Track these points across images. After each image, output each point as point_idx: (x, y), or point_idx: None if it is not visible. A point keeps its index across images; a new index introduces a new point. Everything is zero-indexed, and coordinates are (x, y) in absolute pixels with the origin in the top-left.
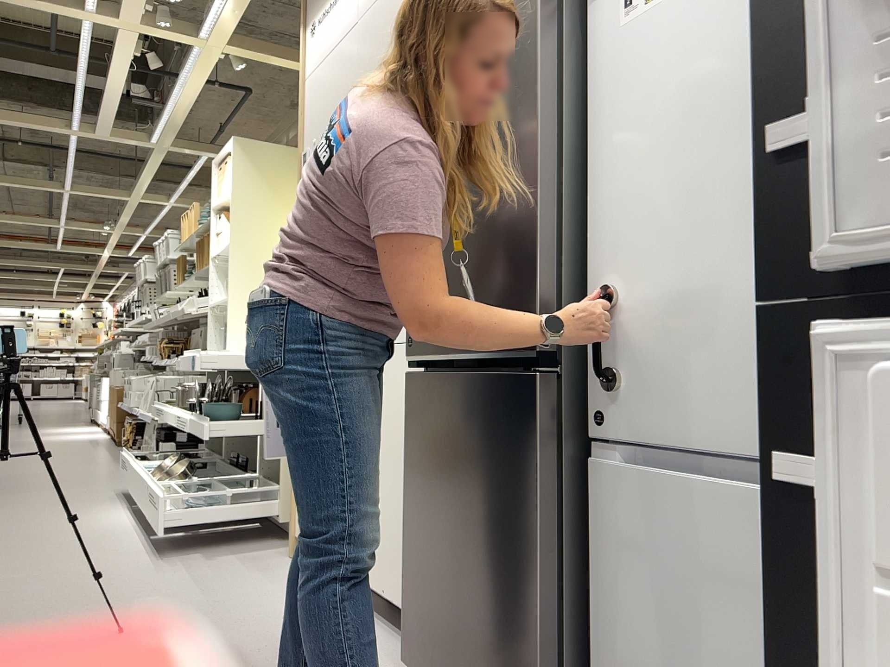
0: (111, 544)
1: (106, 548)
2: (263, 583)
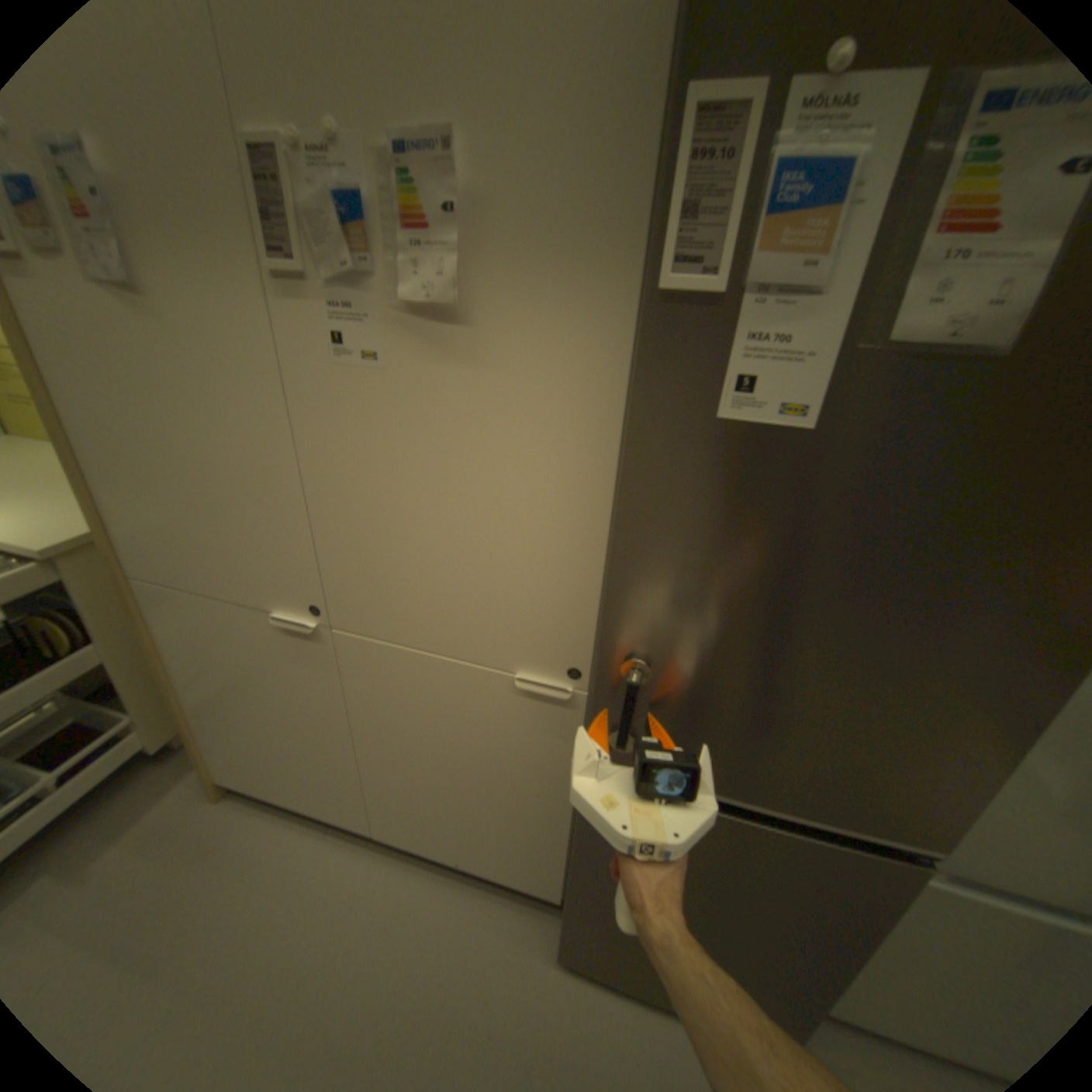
0: None
1: None
2: (229, 887)
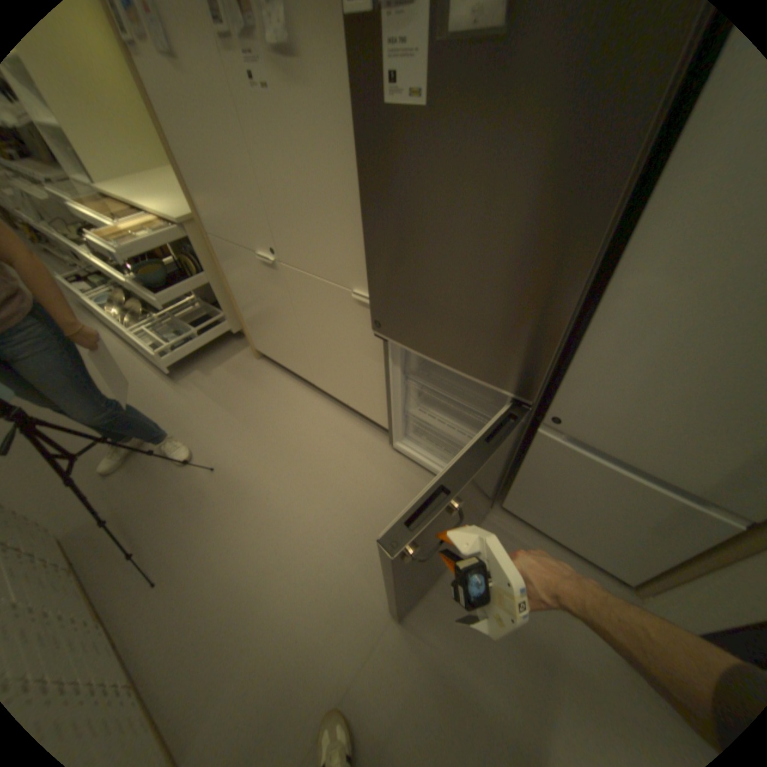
0: (128, 376)
1: (129, 382)
2: (258, 391)
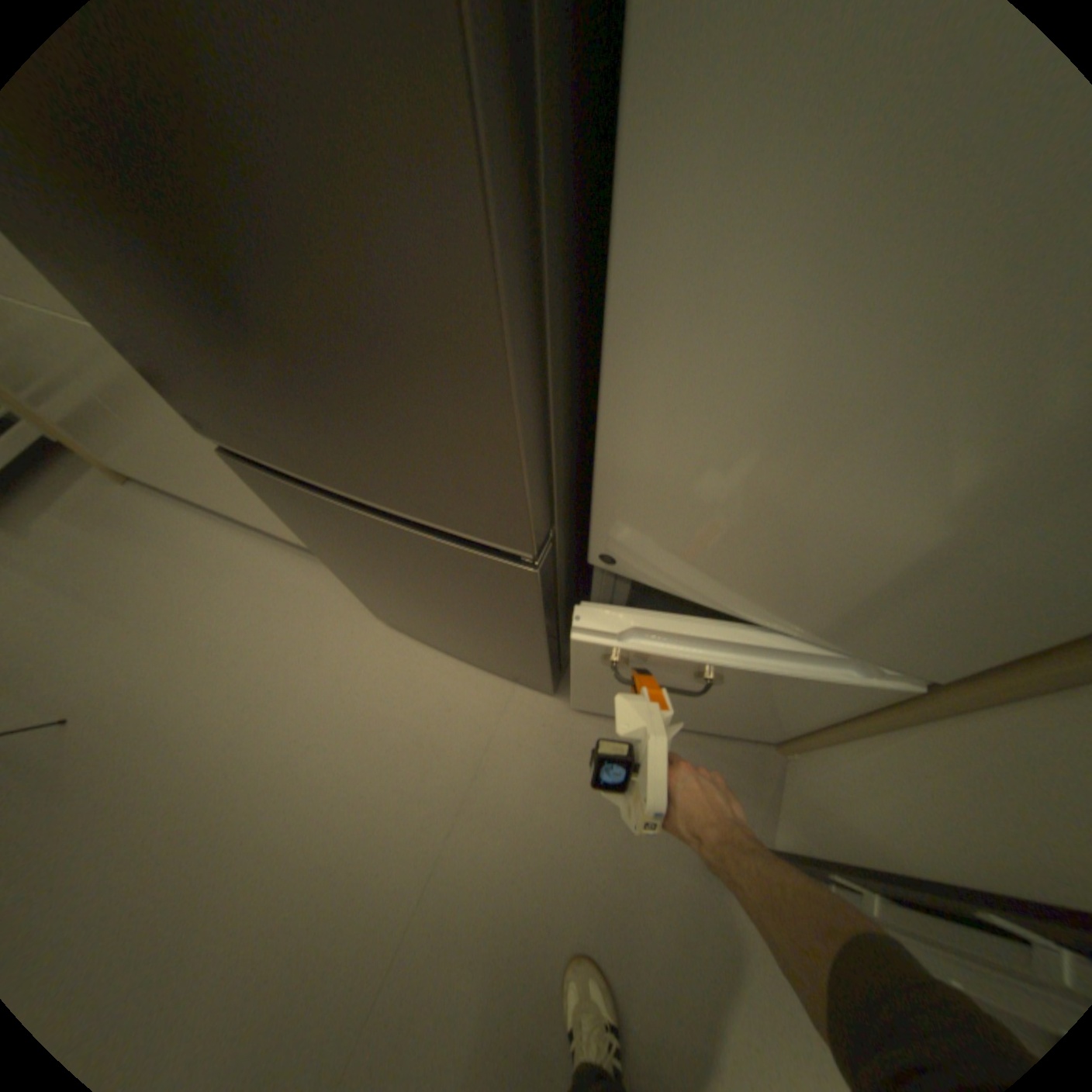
0: None
1: None
2: (132, 548)
